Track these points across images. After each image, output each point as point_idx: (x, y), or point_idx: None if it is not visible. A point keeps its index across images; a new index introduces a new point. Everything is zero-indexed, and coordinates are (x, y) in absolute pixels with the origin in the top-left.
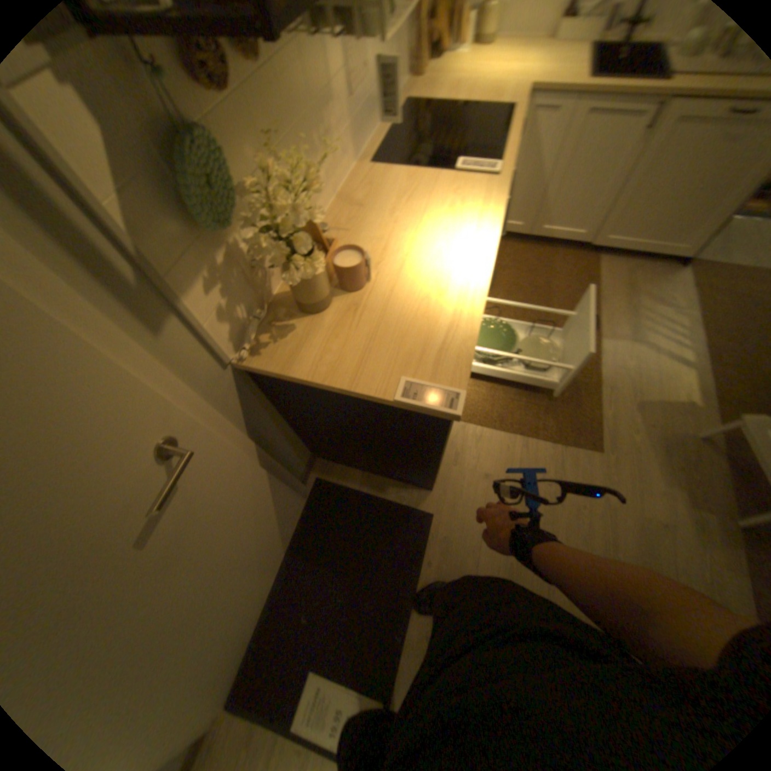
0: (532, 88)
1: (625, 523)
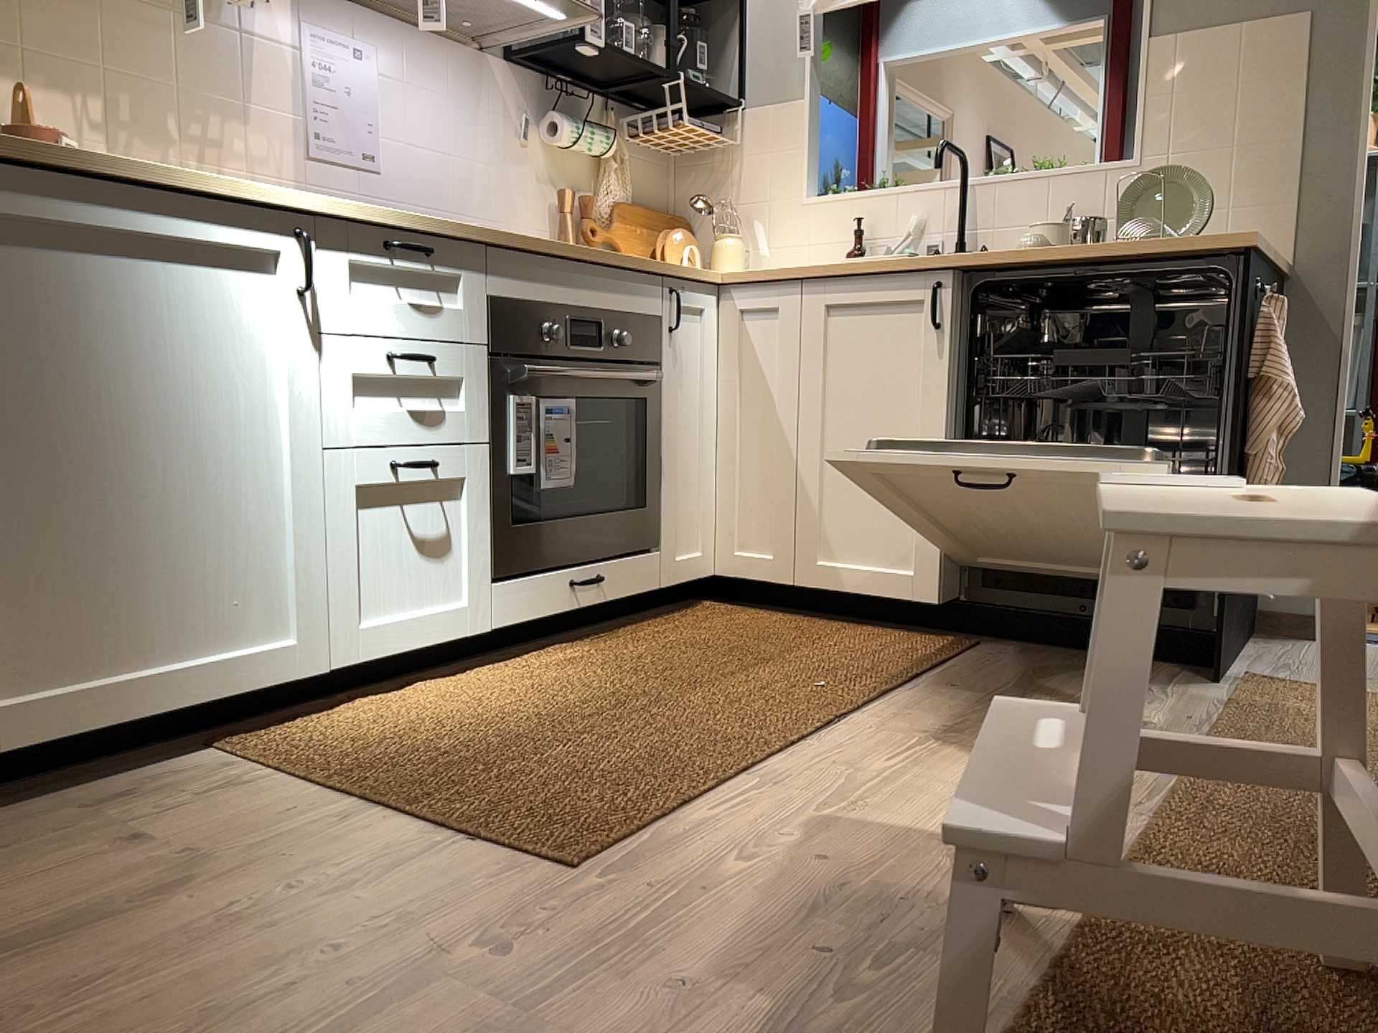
0: (717, 279)
1: (420, 1021)
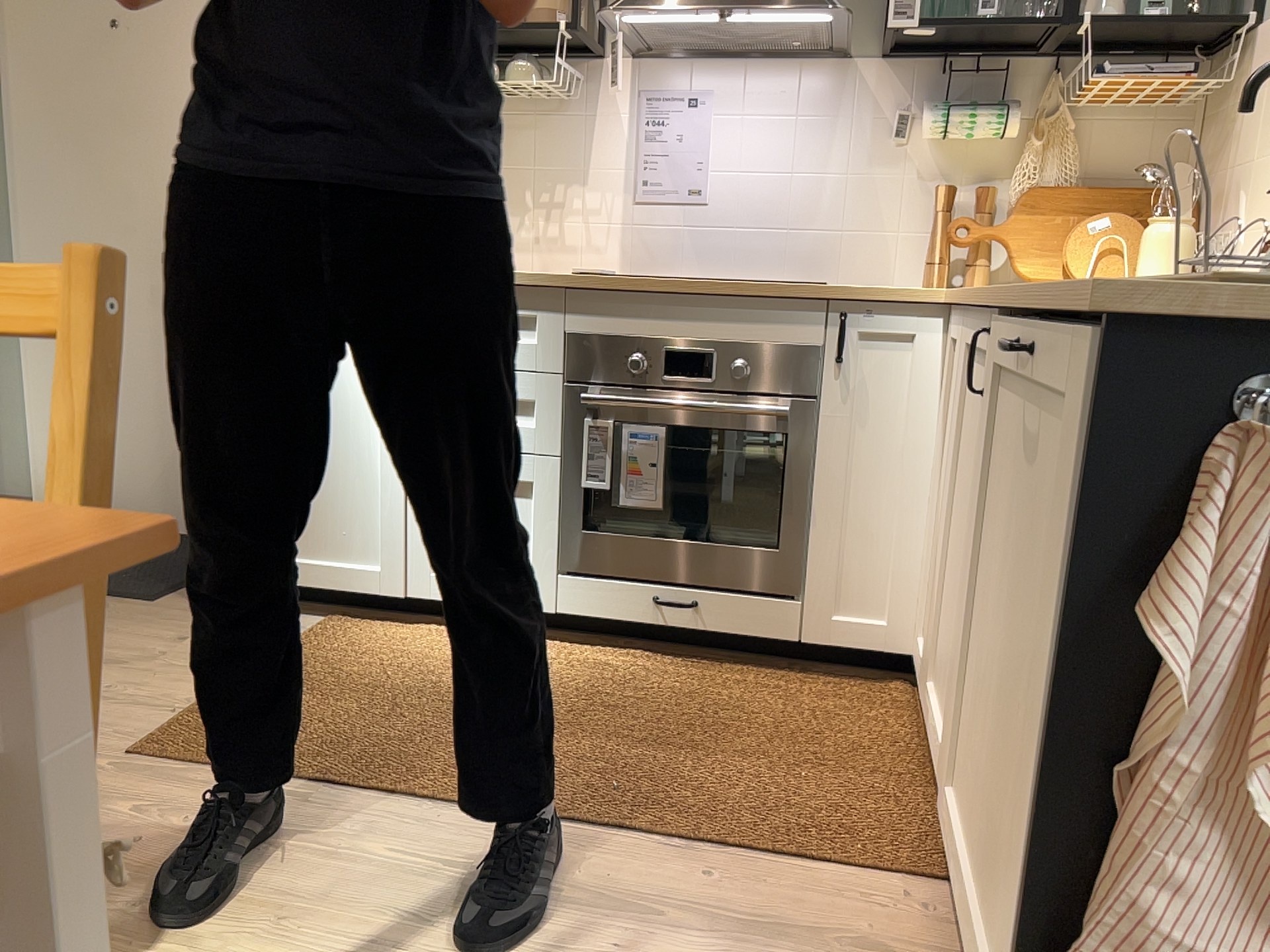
0: (938, 302)
1: None
